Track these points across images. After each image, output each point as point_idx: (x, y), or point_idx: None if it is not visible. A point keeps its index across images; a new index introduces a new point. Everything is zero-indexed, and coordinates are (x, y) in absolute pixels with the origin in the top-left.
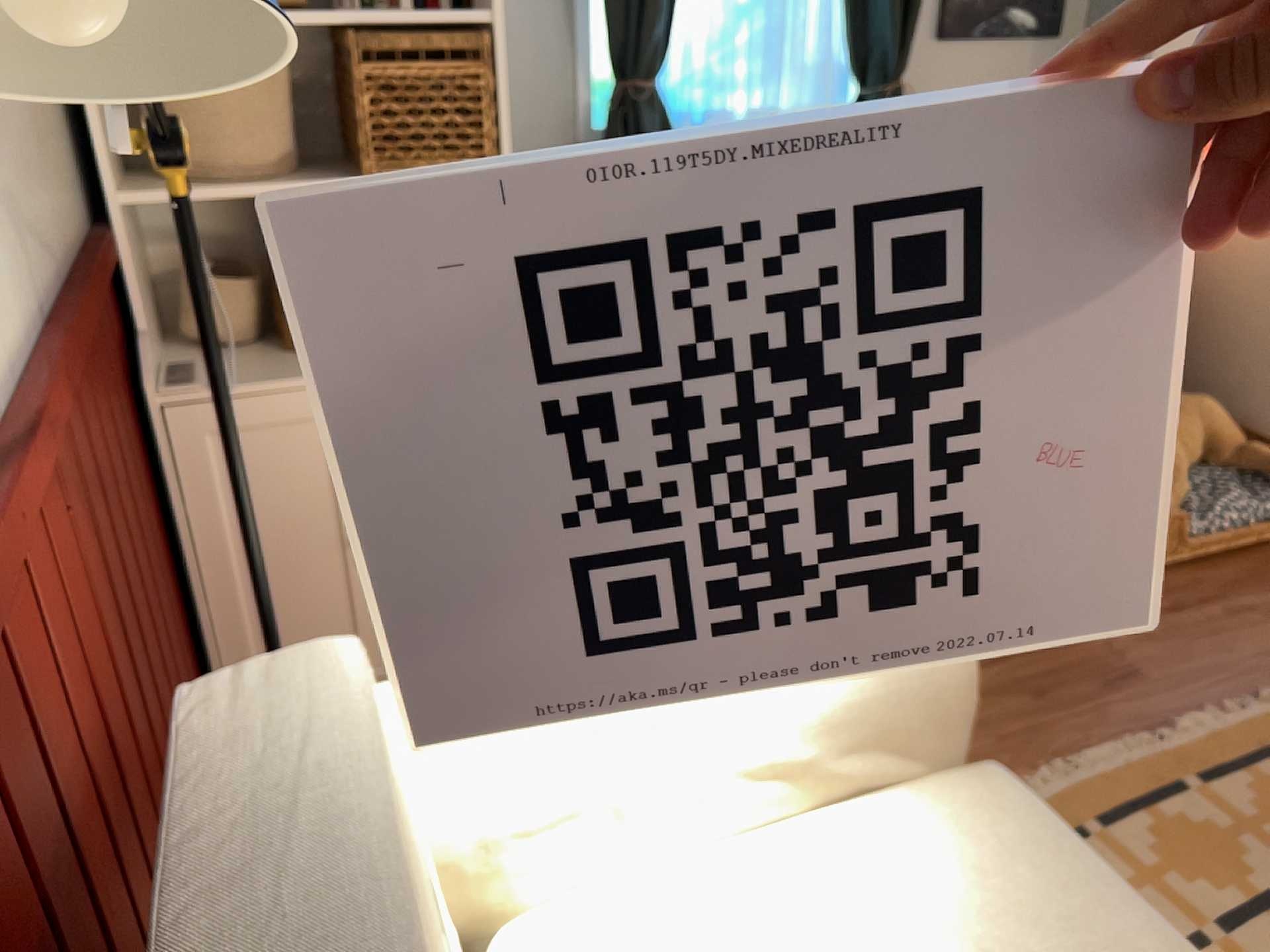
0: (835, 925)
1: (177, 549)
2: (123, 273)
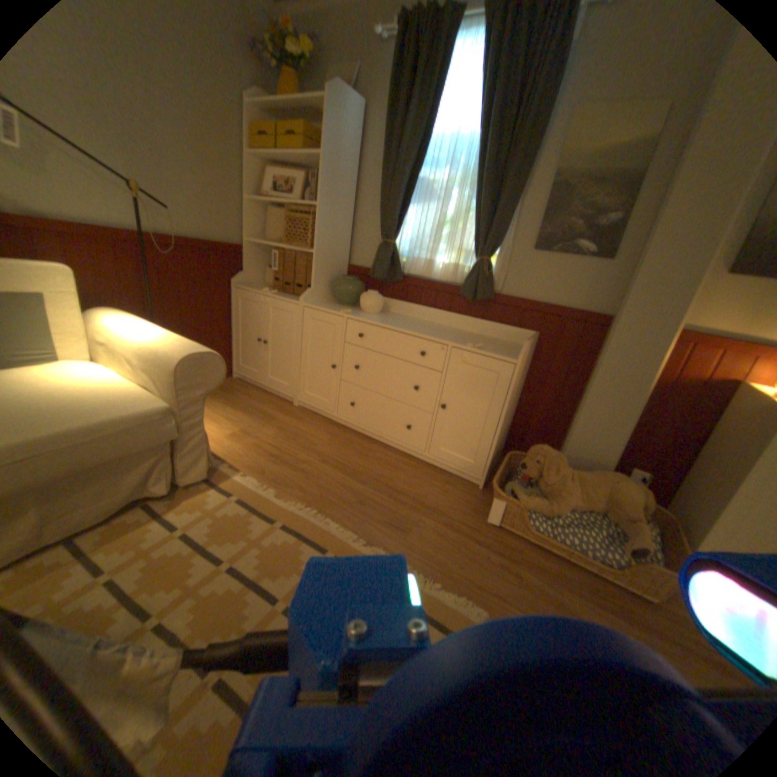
0: (83, 386)
1: (230, 324)
2: (243, 256)
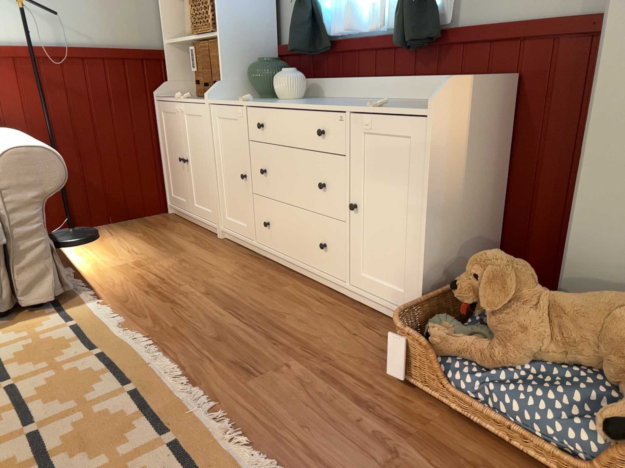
0: None
1: (159, 147)
2: (167, 65)
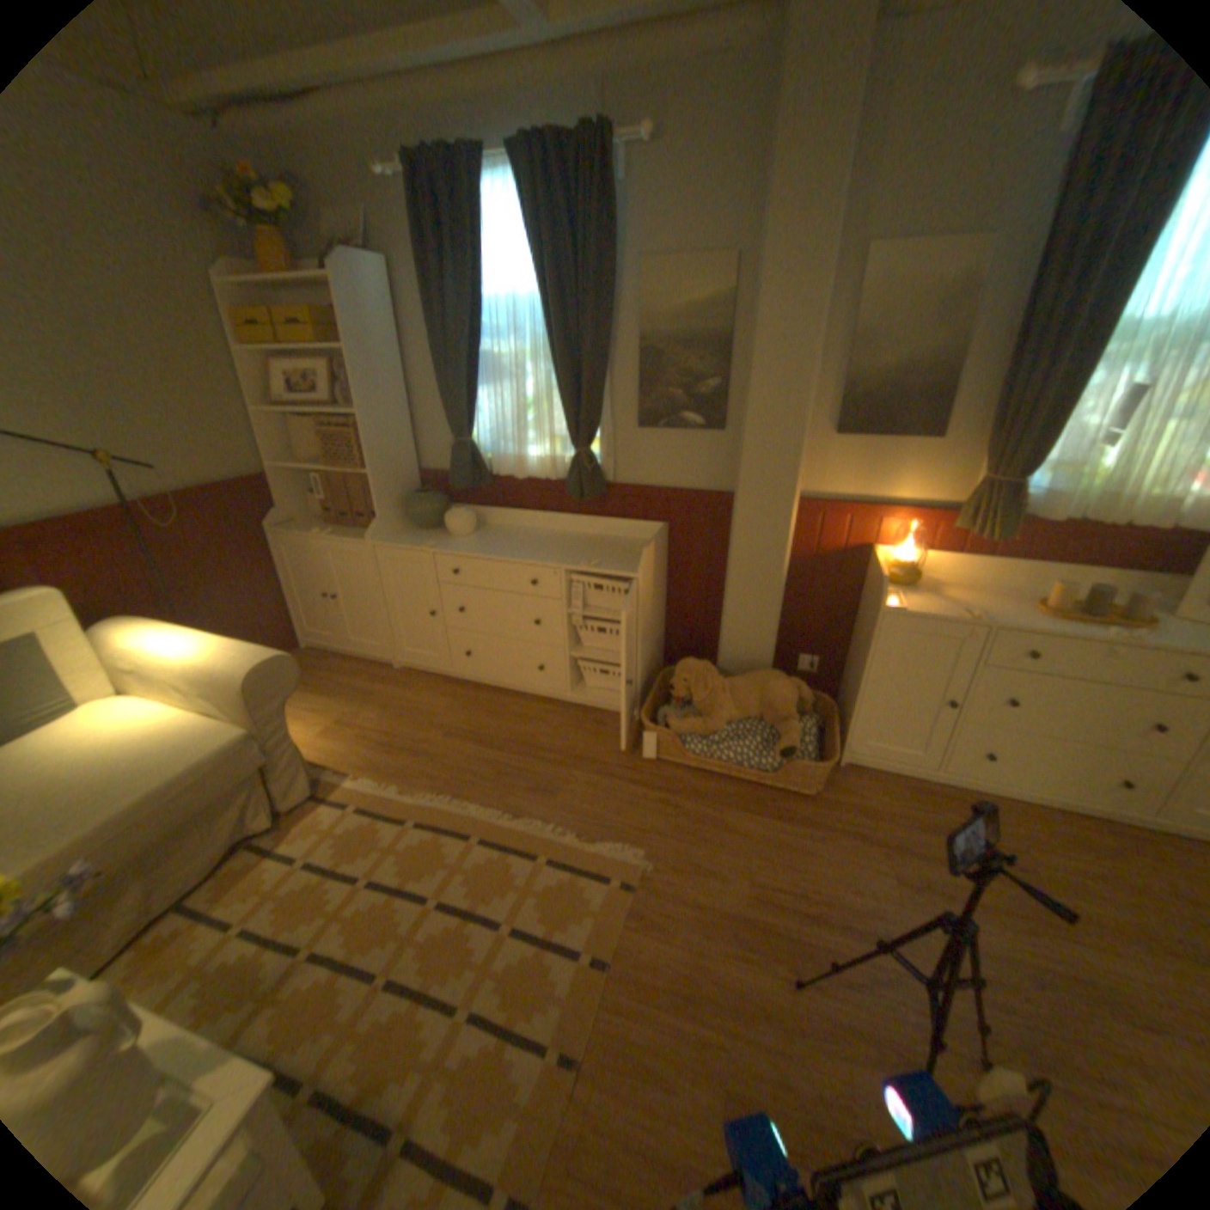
0: (133, 734)
1: (278, 580)
2: (270, 488)
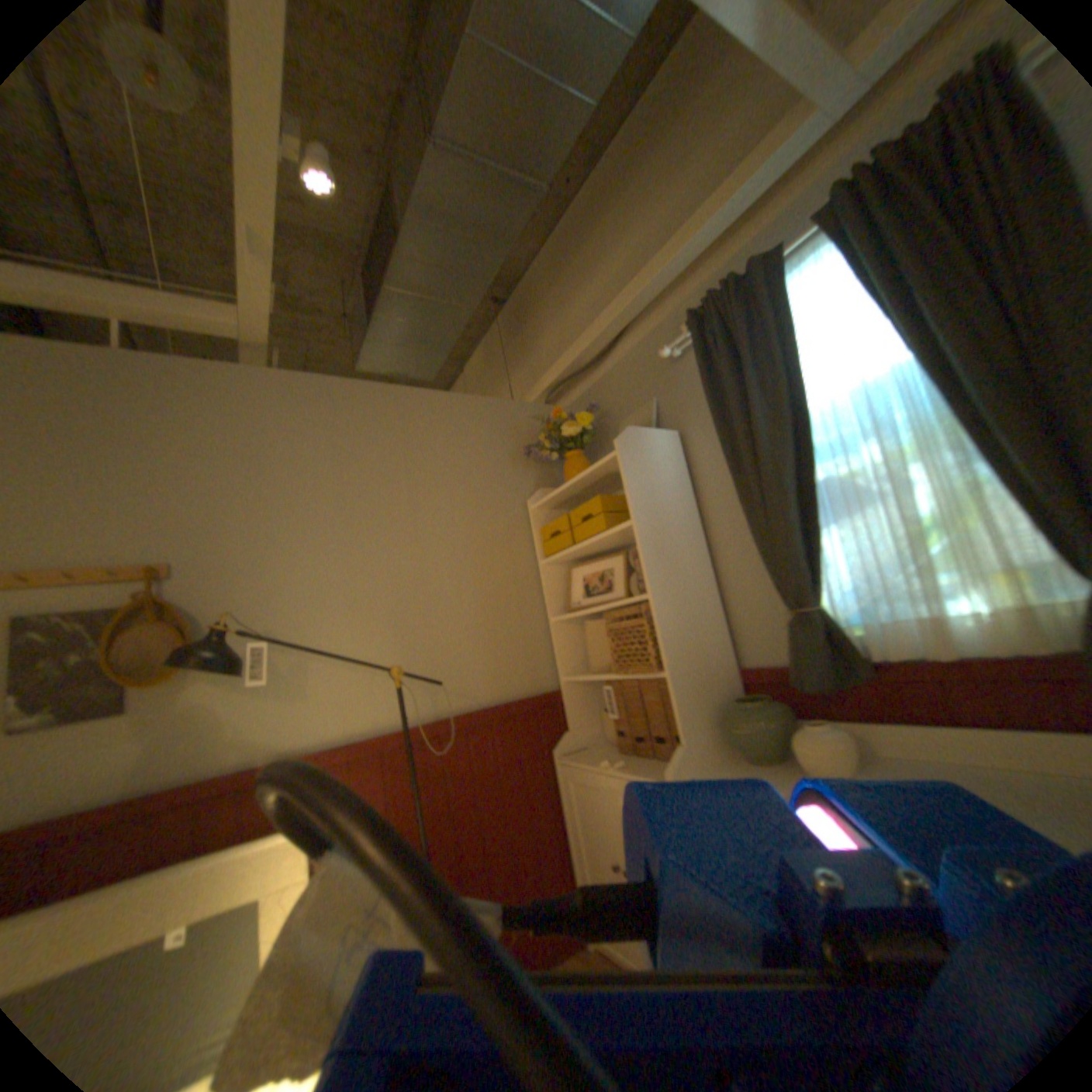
0: None
1: (568, 832)
2: (567, 705)
